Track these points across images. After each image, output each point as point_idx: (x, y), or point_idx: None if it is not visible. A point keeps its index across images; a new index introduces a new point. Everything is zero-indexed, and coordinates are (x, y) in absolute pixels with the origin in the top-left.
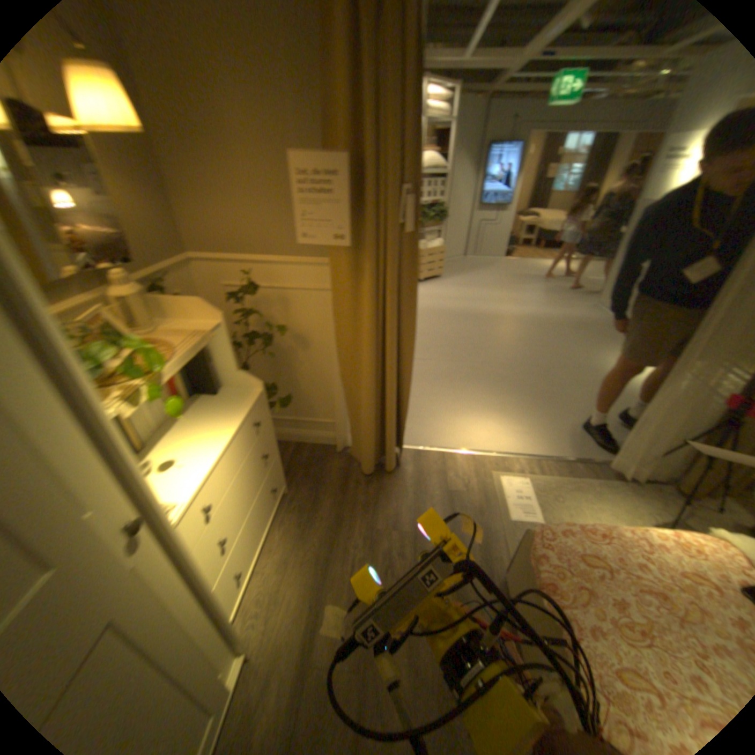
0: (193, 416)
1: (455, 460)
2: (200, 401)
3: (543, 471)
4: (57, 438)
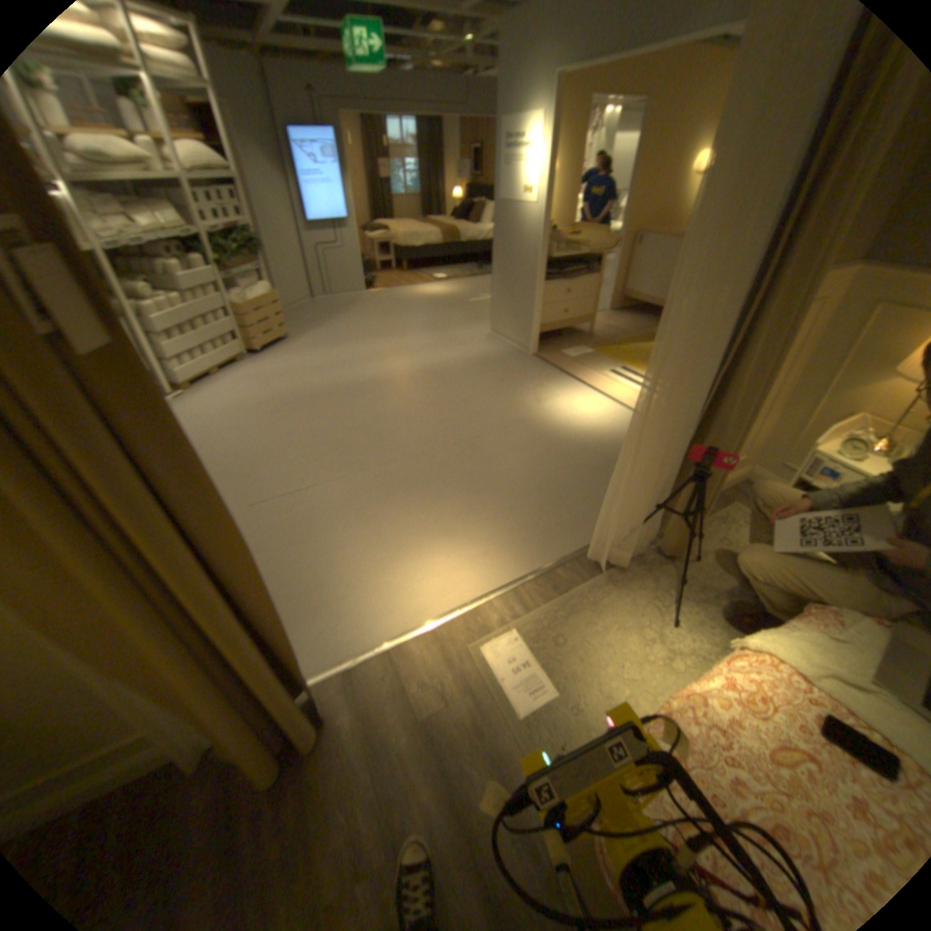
0: None
1: (411, 665)
2: None
3: (525, 605)
4: None
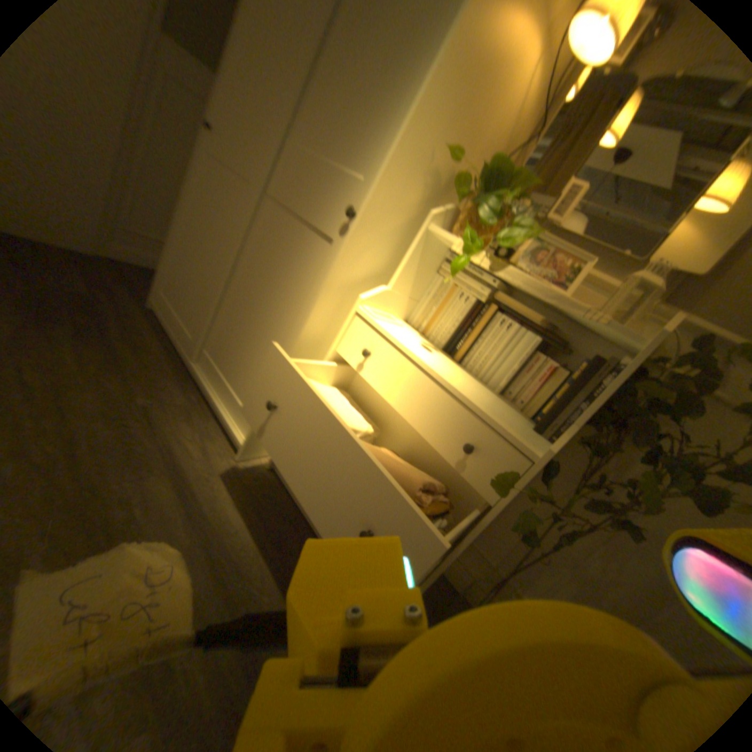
0: (491, 395)
1: None
2: (520, 415)
3: None
4: (395, 126)
